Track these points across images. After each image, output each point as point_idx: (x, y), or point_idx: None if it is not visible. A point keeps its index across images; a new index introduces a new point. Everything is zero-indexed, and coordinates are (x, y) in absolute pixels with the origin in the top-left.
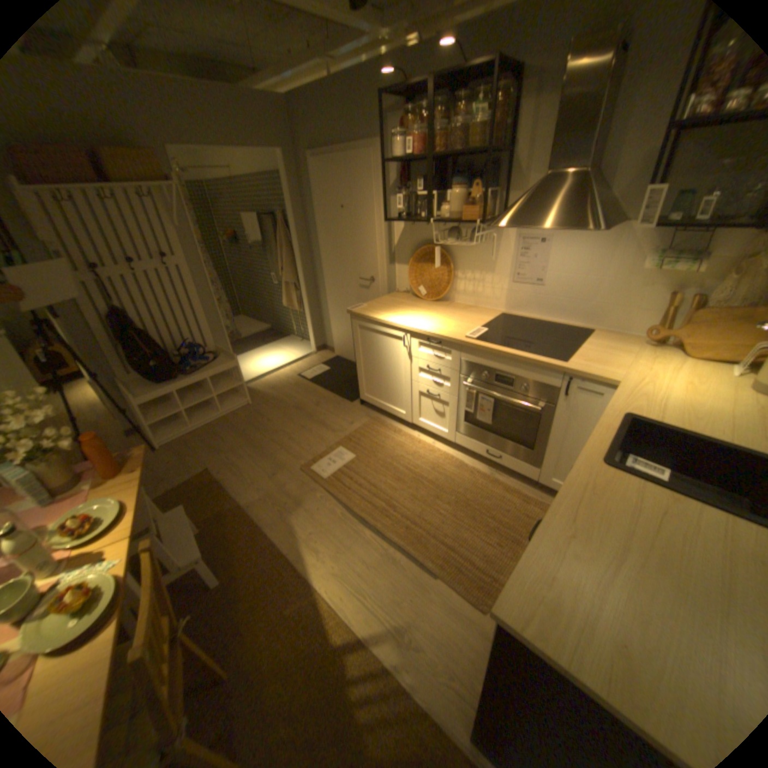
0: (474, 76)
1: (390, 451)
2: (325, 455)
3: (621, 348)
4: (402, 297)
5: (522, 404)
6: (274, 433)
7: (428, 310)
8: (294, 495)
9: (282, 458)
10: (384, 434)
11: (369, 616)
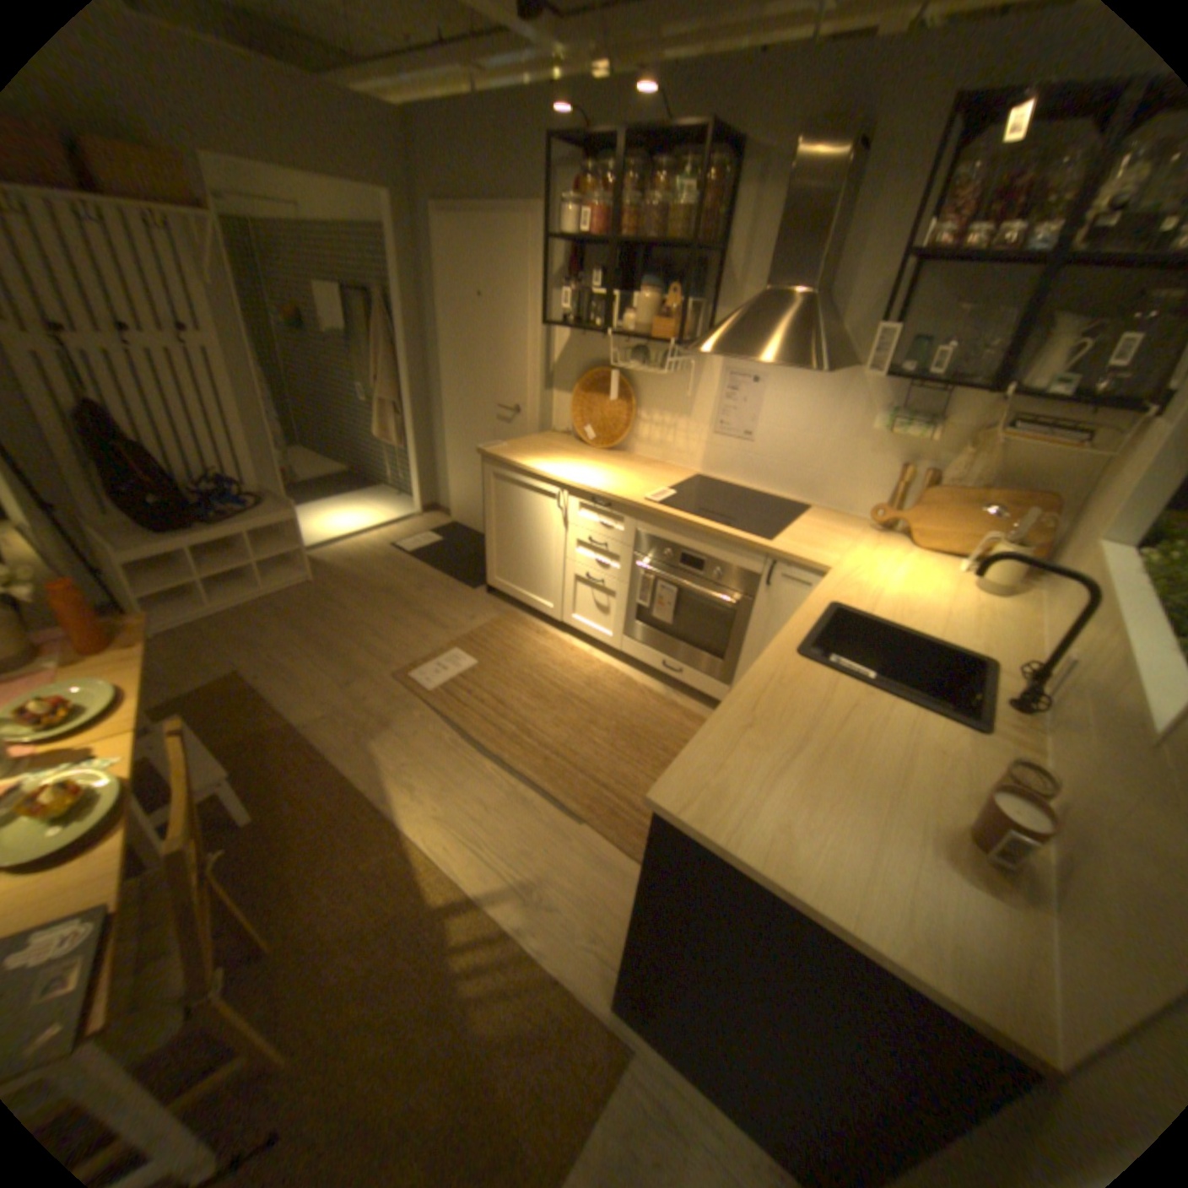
0: (683, 141)
1: (529, 659)
2: (432, 660)
3: (840, 531)
4: (562, 441)
5: (713, 595)
6: (352, 625)
7: (597, 461)
8: (382, 712)
9: (364, 662)
10: (522, 636)
11: (486, 868)
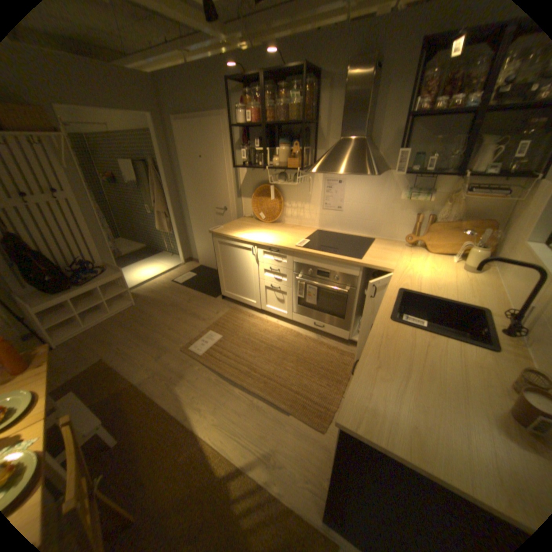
0: (290, 74)
1: (247, 330)
2: (199, 338)
3: (392, 249)
4: (248, 221)
5: (335, 288)
6: (156, 325)
7: (267, 229)
8: (177, 370)
9: (165, 344)
10: (242, 318)
11: (243, 449)
